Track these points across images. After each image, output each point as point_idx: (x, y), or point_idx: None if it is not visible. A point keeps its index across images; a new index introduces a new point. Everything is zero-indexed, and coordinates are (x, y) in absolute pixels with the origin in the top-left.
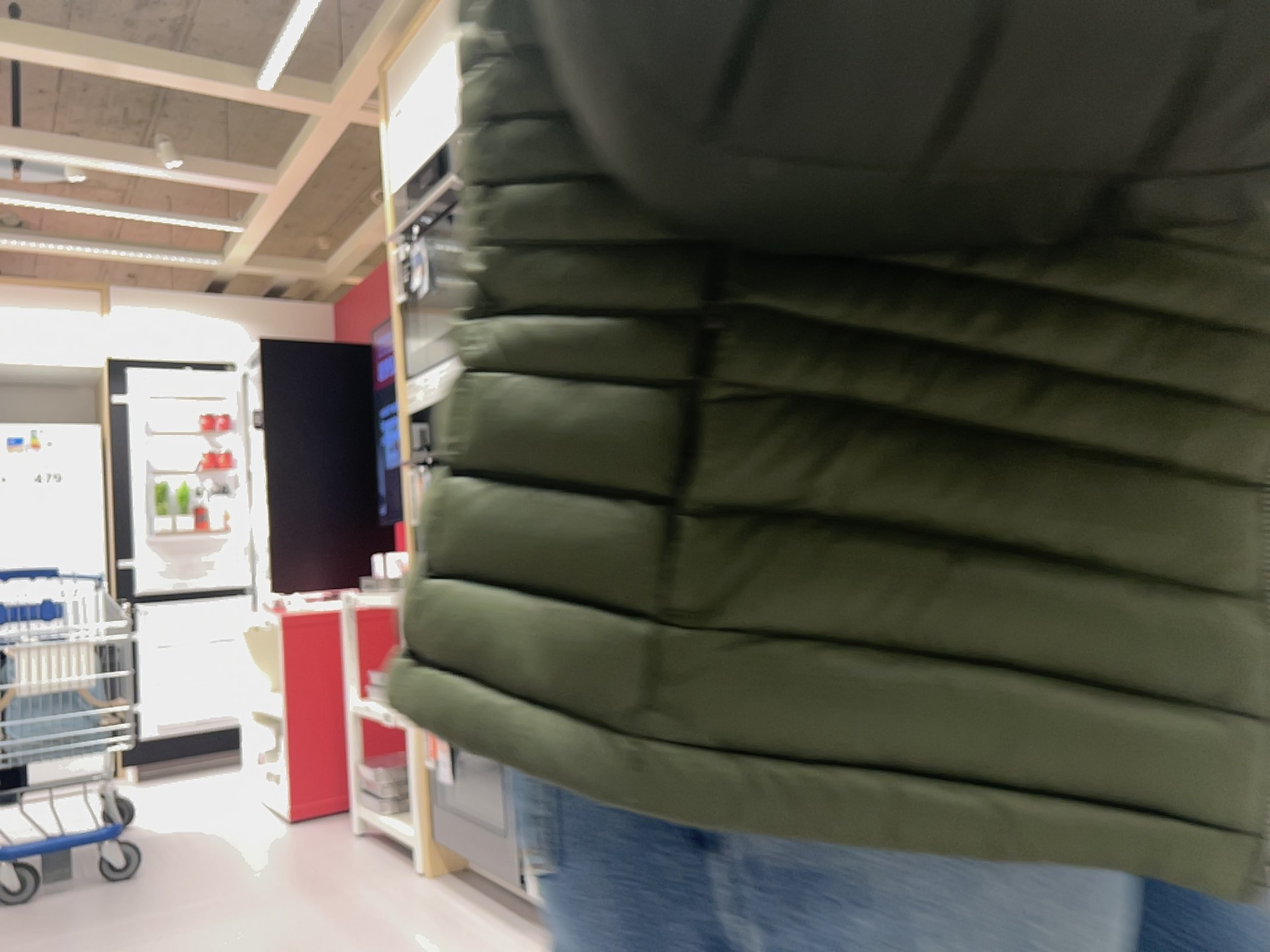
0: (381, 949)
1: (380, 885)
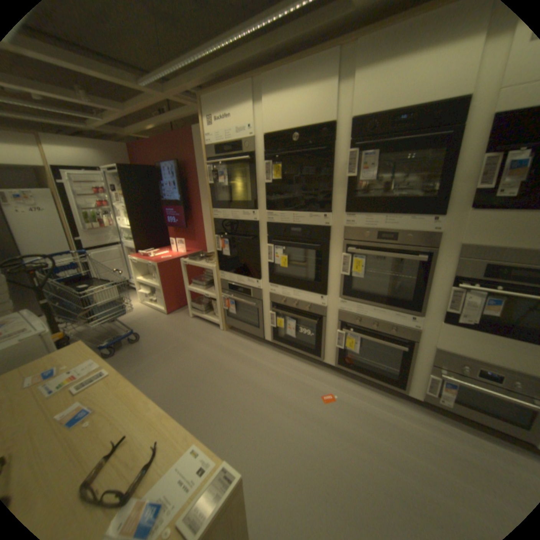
0: (233, 357)
1: (214, 335)
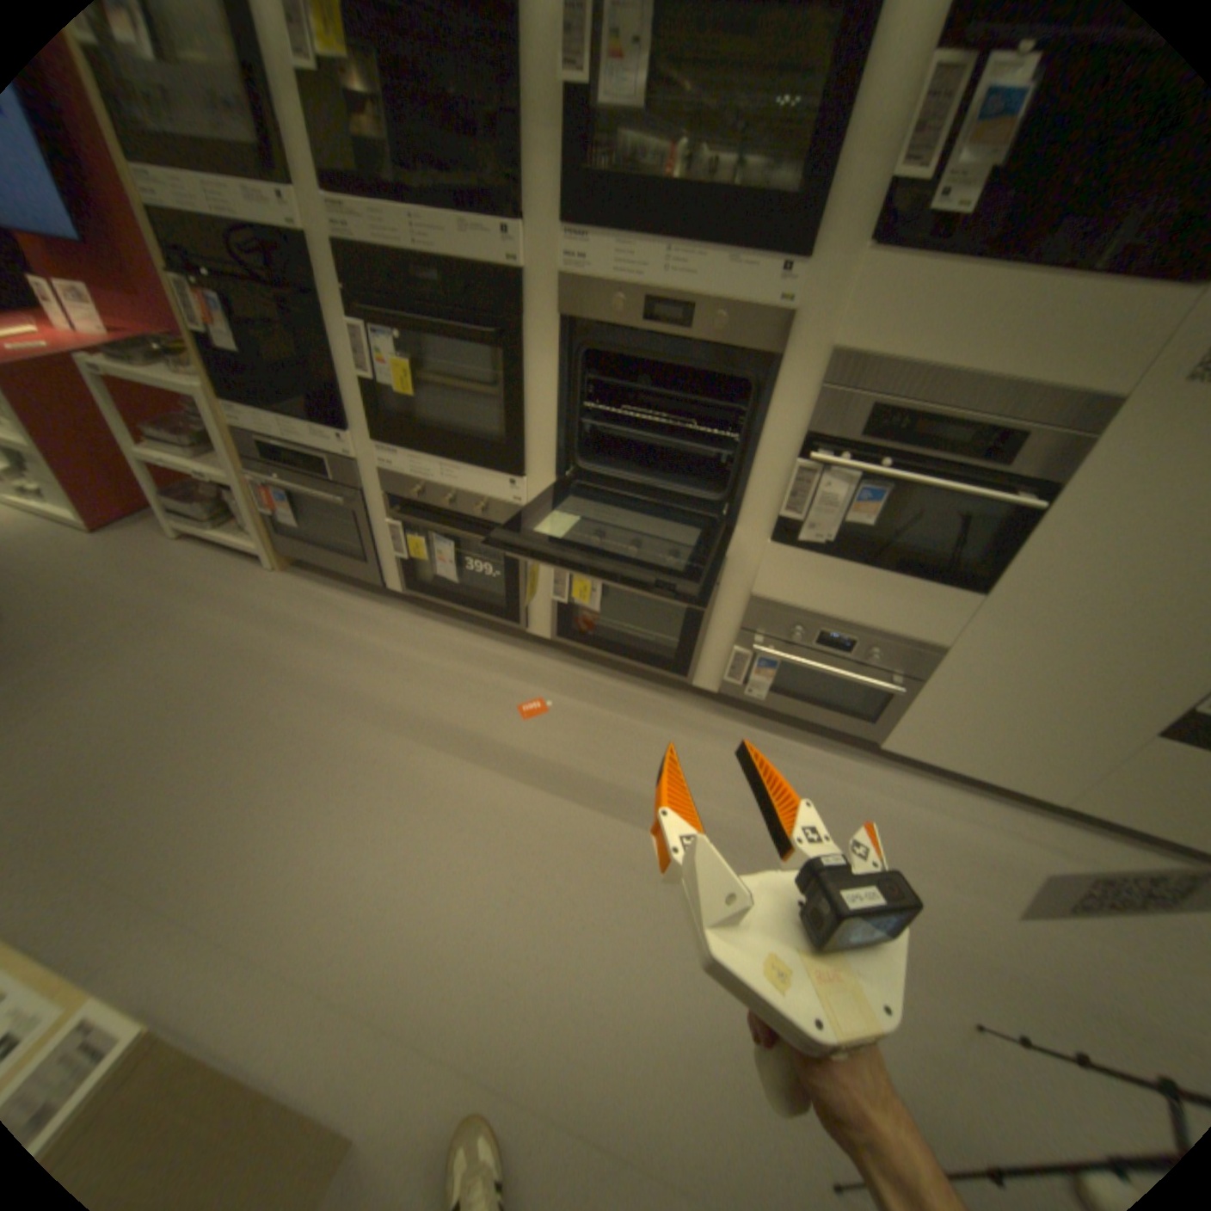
0: (304, 637)
1: (247, 586)
